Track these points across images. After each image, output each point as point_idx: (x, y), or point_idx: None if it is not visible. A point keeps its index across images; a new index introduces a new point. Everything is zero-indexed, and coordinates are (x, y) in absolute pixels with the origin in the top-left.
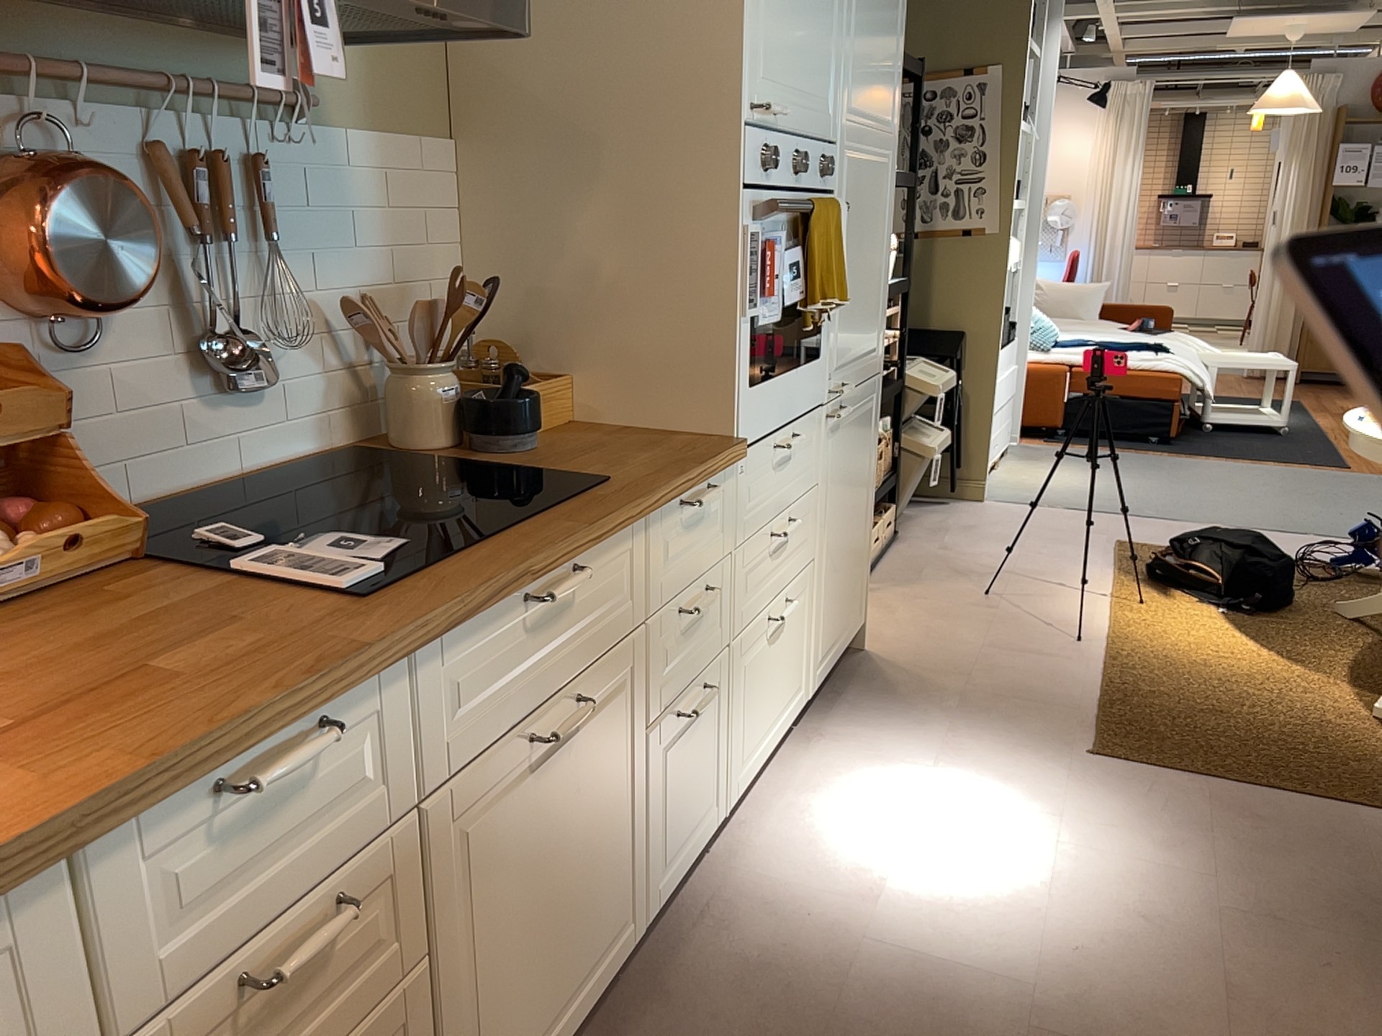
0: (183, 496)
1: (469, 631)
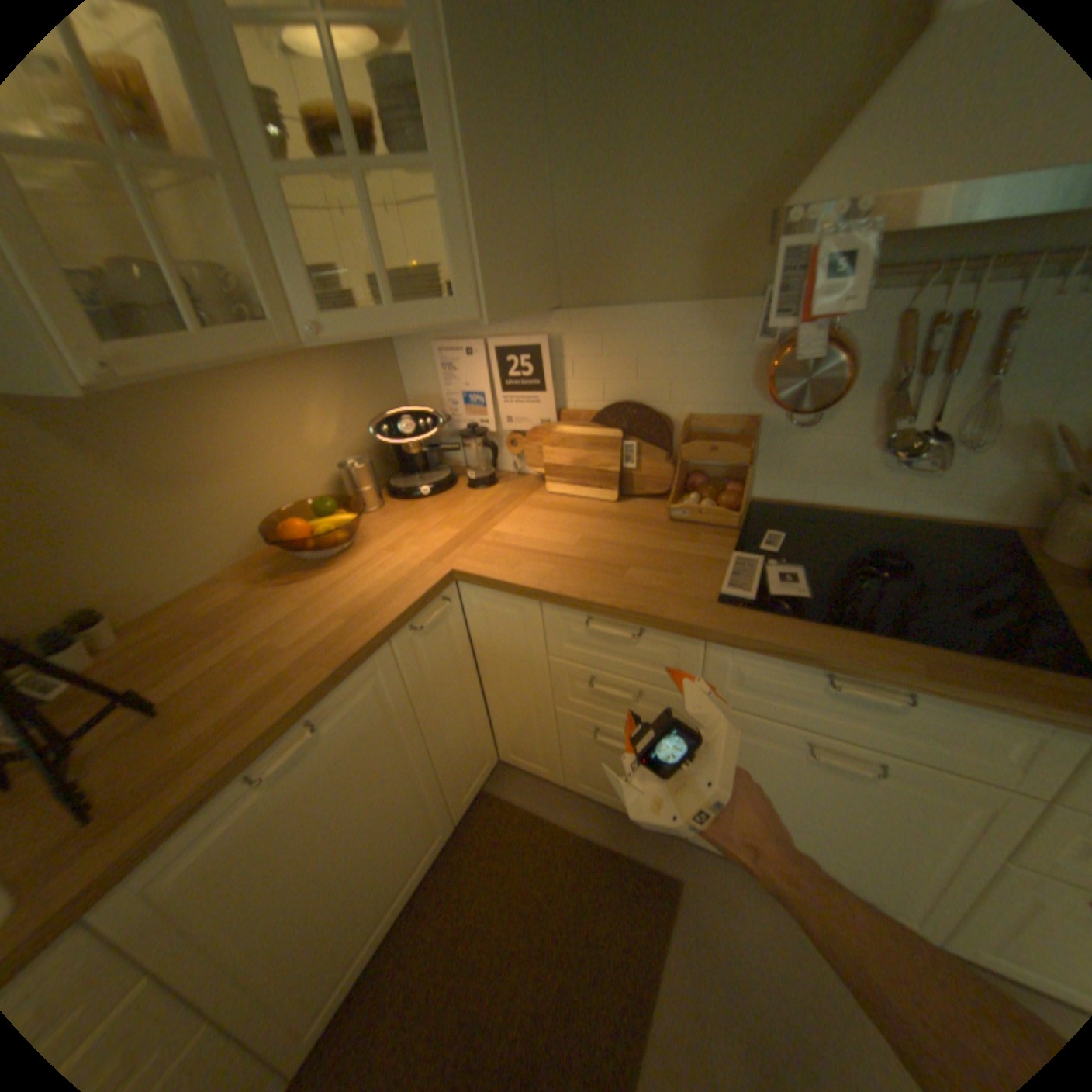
0: (846, 511)
1: (768, 659)
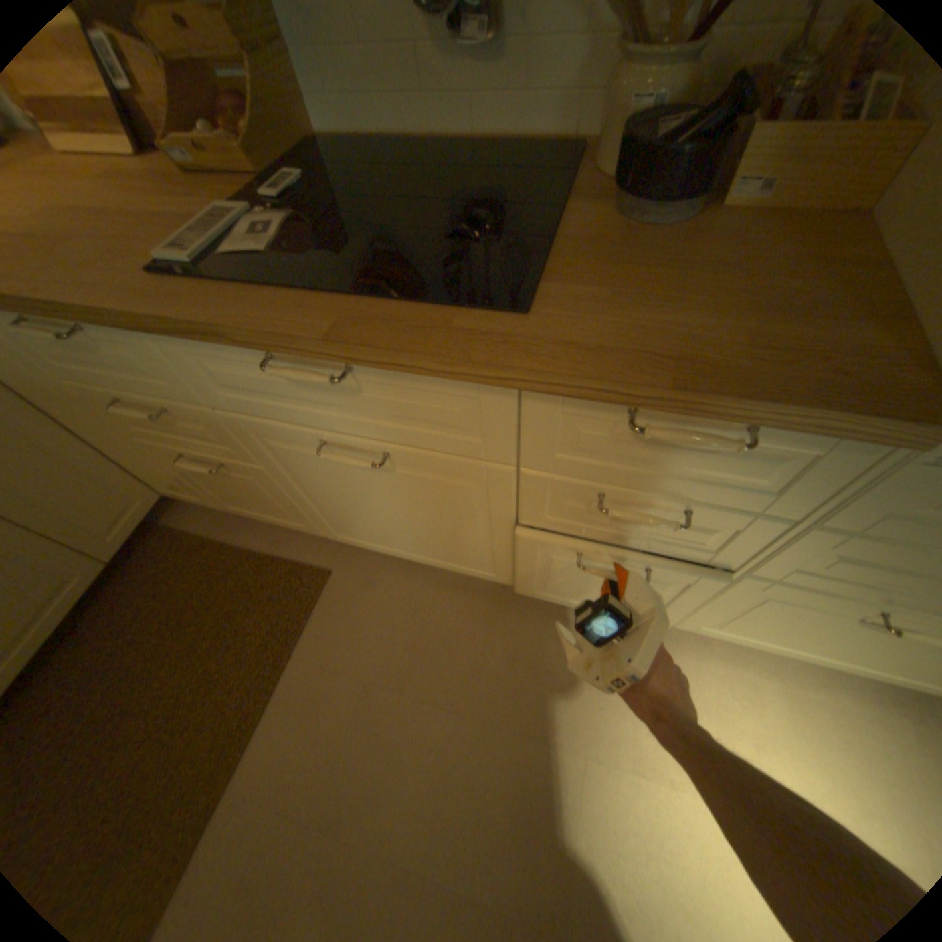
0: (420, 139)
1: (208, 344)
